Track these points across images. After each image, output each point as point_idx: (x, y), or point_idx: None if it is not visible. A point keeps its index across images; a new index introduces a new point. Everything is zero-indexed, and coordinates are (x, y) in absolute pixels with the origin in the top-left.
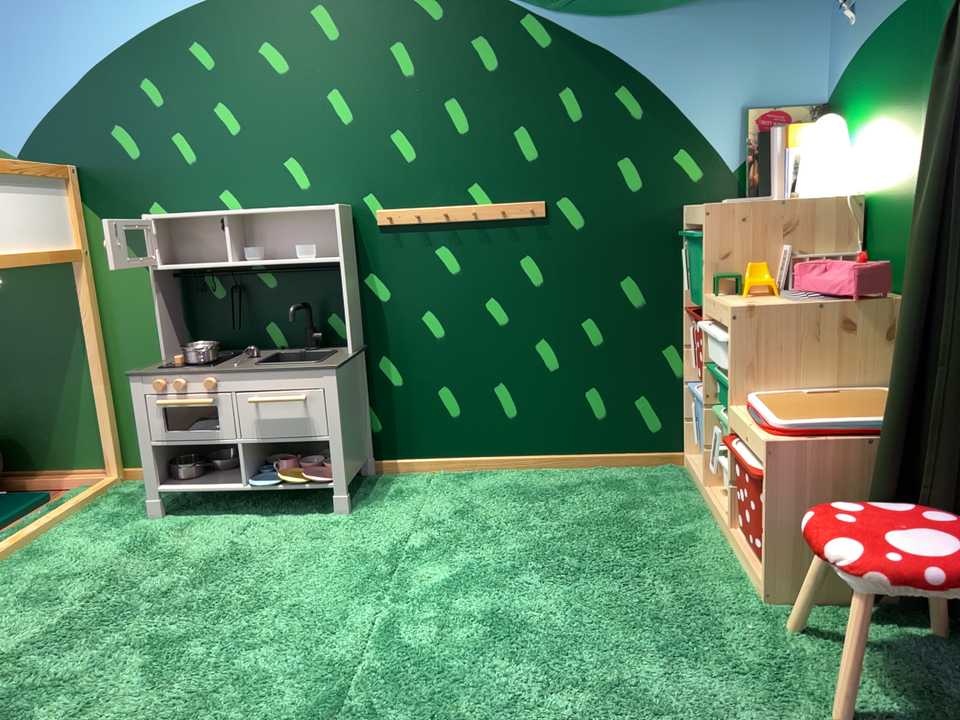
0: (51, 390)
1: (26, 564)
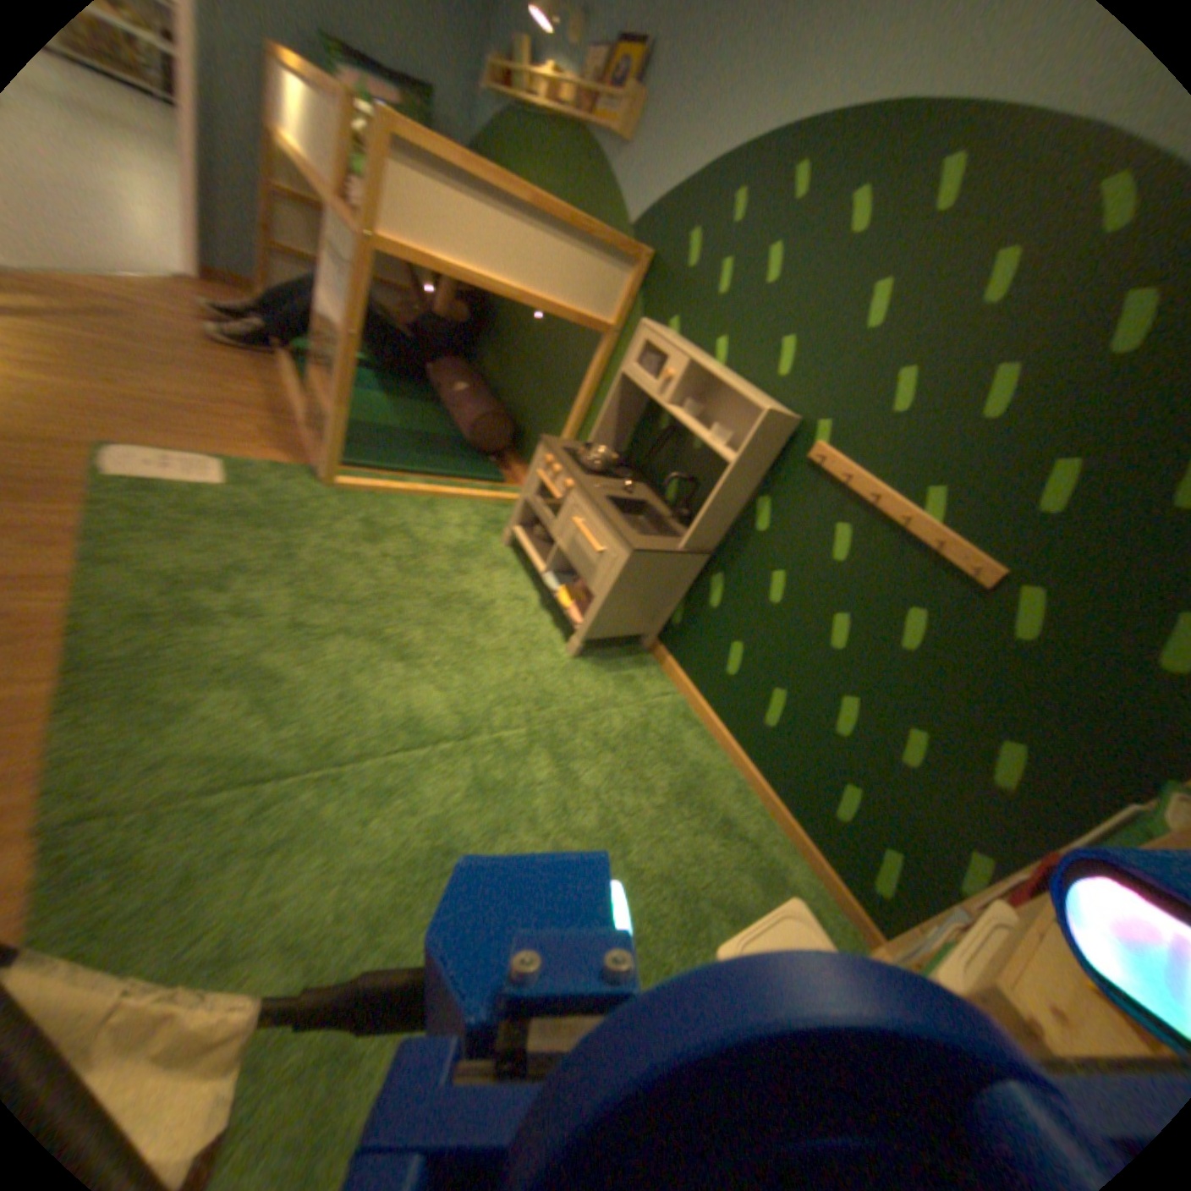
0: (555, 418)
1: (420, 508)
